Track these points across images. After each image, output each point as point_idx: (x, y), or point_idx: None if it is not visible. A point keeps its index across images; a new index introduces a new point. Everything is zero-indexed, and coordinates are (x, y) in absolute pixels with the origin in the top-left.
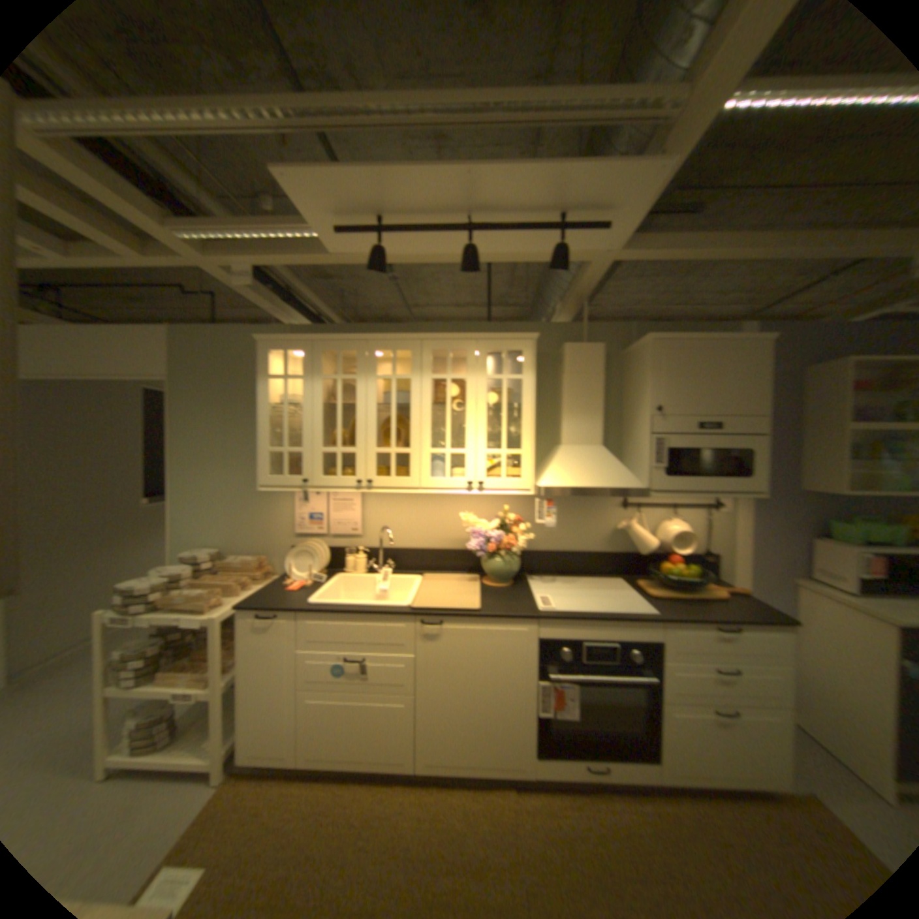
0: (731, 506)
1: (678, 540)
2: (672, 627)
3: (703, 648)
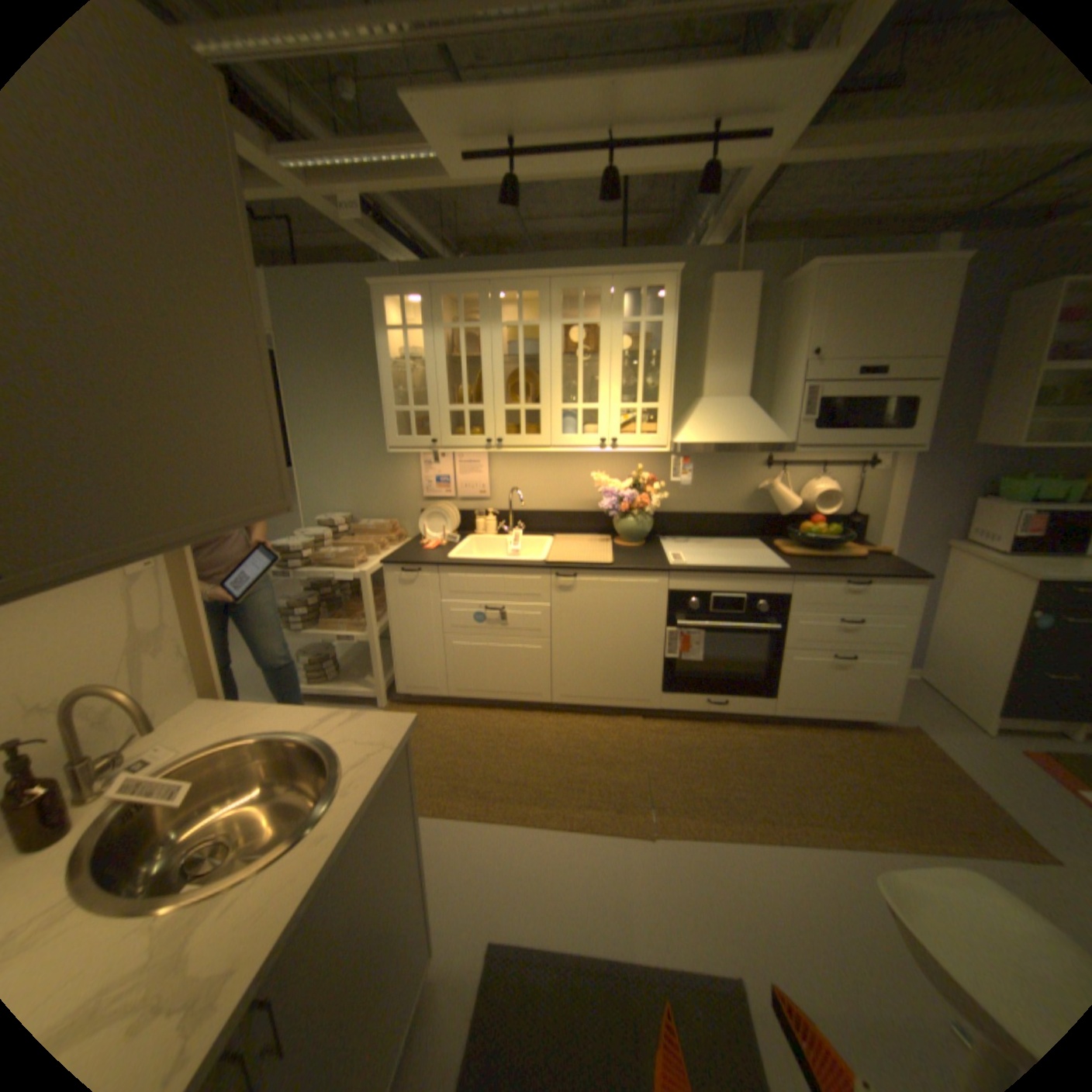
0: (889, 463)
1: (823, 500)
2: (802, 580)
3: (830, 600)
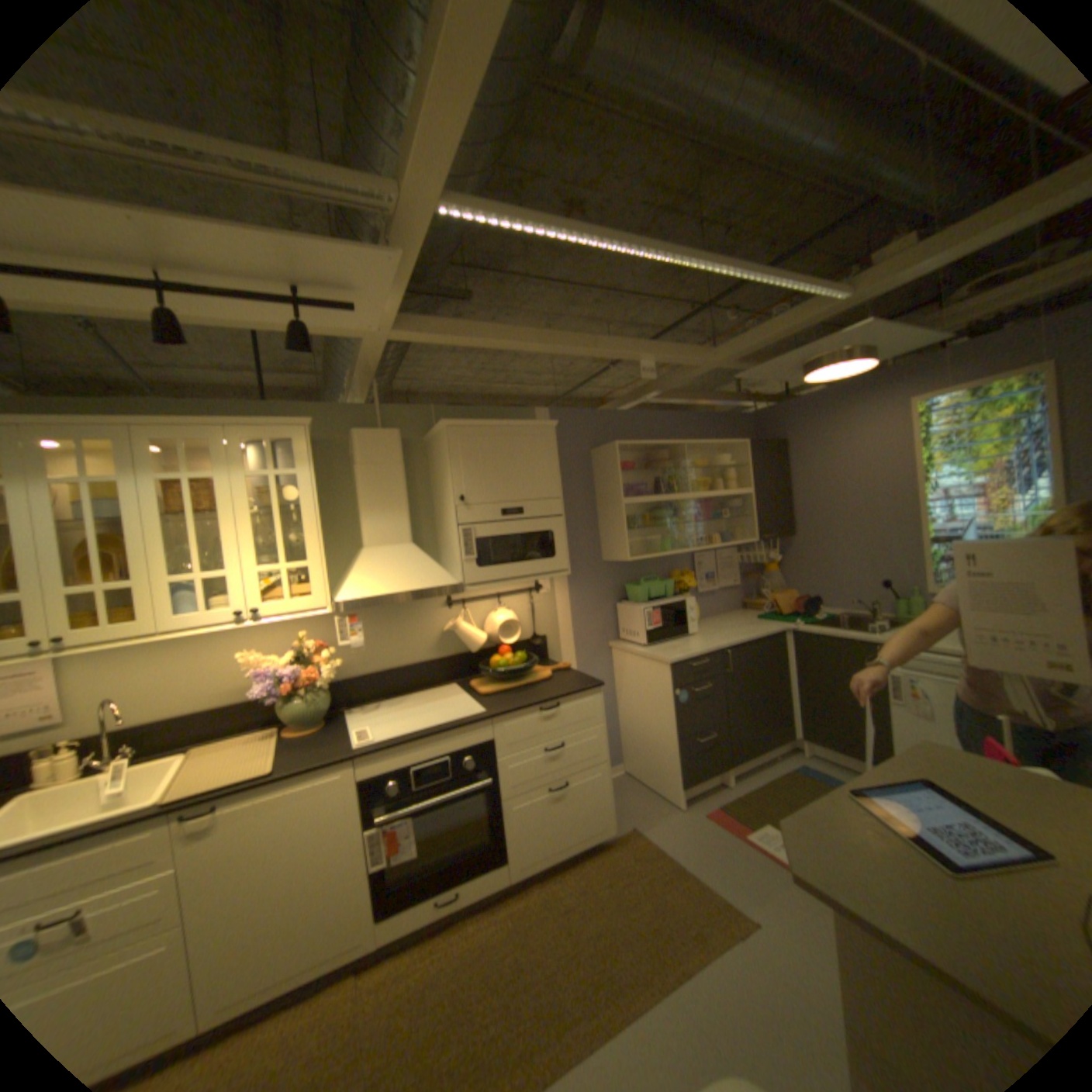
0: (549, 587)
1: (504, 631)
2: (500, 721)
3: (530, 733)
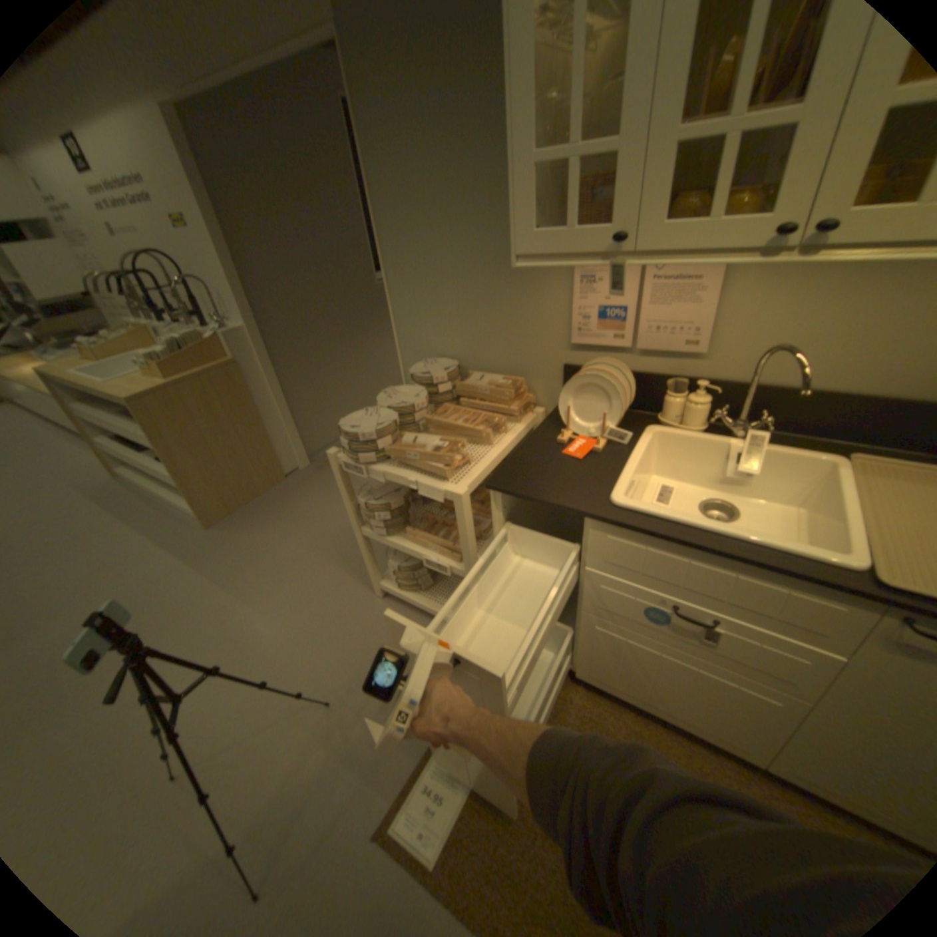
0: None
1: None
2: None
3: None
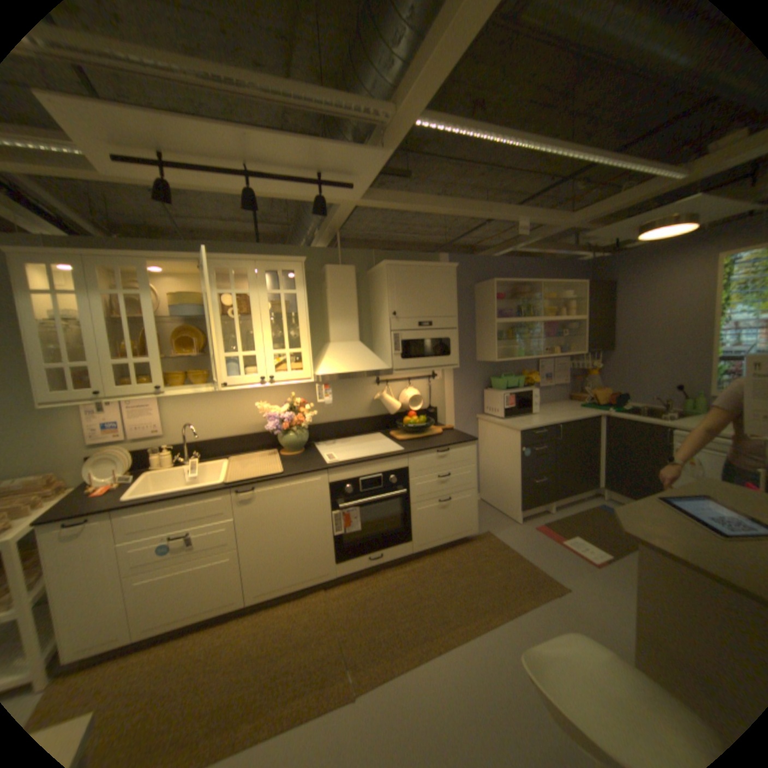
0: (440, 375)
1: (412, 402)
2: (412, 456)
3: (430, 465)
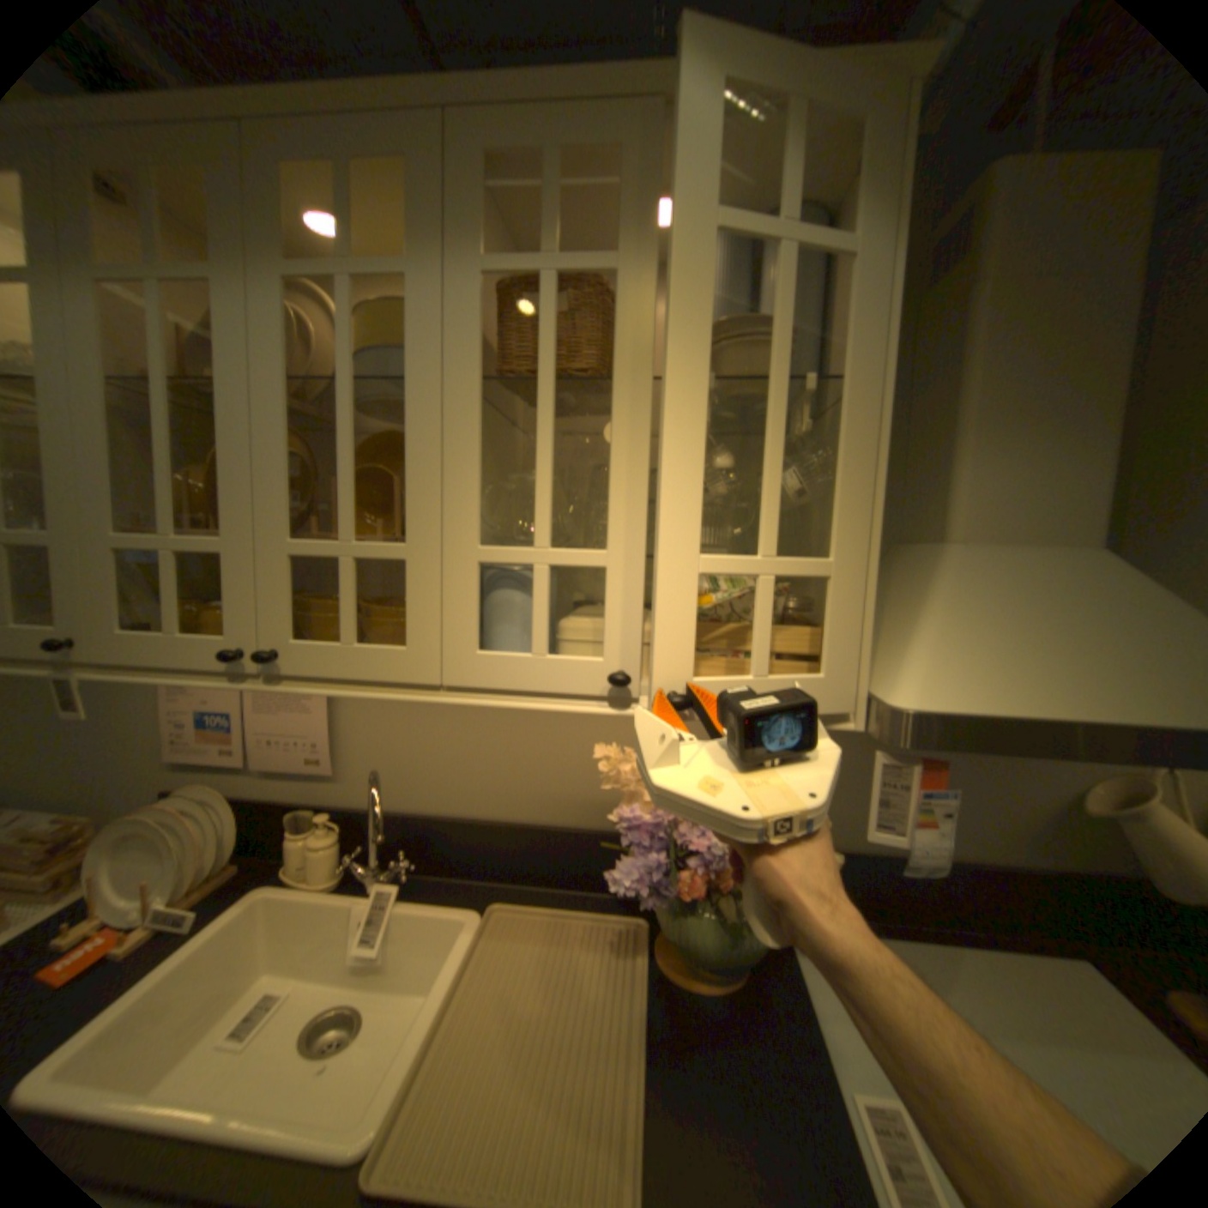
0: None
1: None
2: None
3: None
